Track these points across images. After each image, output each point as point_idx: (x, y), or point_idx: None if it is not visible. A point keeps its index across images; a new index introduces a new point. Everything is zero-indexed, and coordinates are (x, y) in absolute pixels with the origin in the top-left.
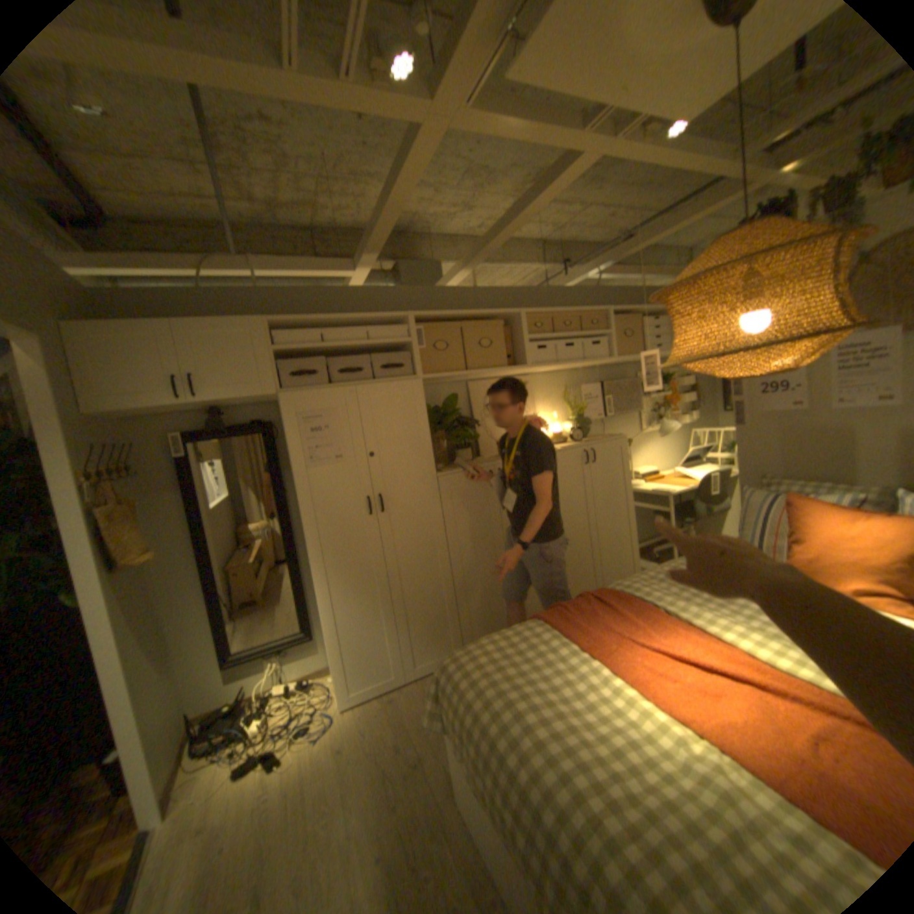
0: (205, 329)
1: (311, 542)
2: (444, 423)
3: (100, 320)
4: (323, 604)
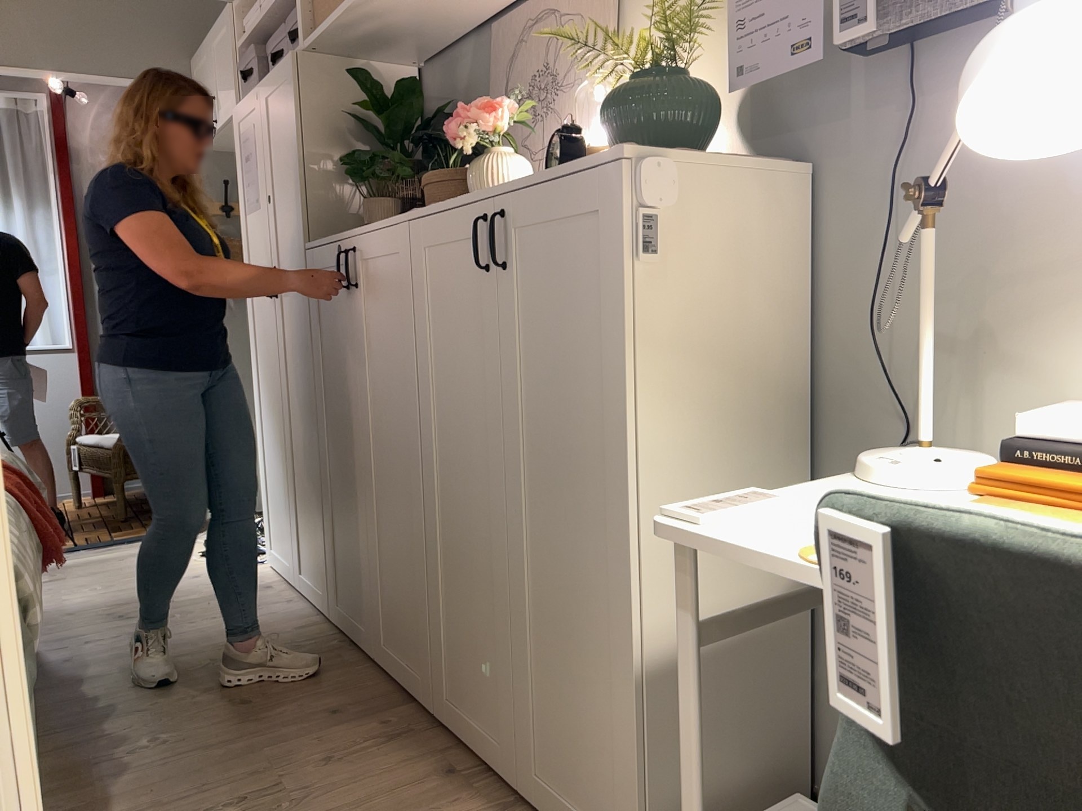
0: (214, 39)
1: (248, 321)
2: (386, 140)
3: (195, 53)
4: (255, 409)
